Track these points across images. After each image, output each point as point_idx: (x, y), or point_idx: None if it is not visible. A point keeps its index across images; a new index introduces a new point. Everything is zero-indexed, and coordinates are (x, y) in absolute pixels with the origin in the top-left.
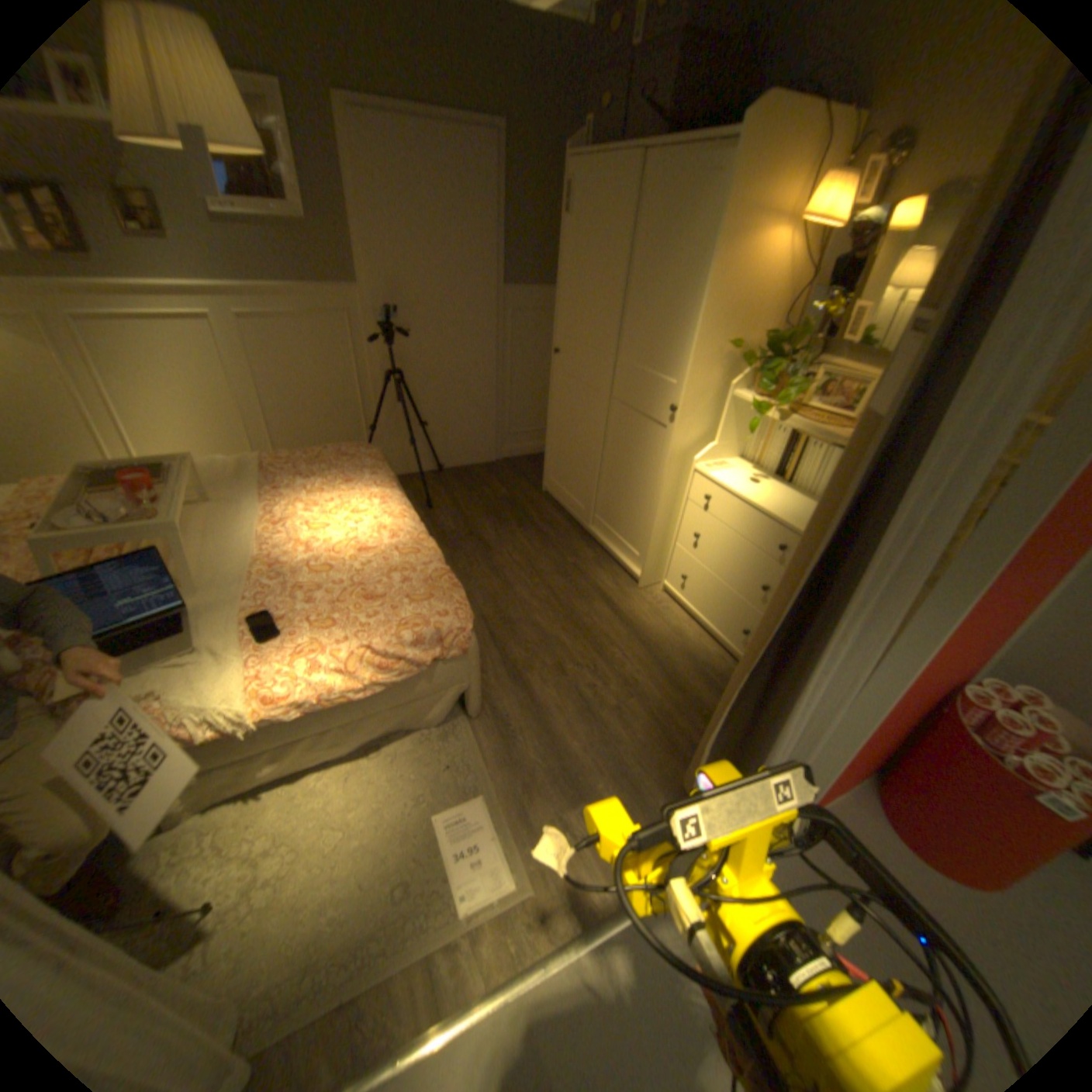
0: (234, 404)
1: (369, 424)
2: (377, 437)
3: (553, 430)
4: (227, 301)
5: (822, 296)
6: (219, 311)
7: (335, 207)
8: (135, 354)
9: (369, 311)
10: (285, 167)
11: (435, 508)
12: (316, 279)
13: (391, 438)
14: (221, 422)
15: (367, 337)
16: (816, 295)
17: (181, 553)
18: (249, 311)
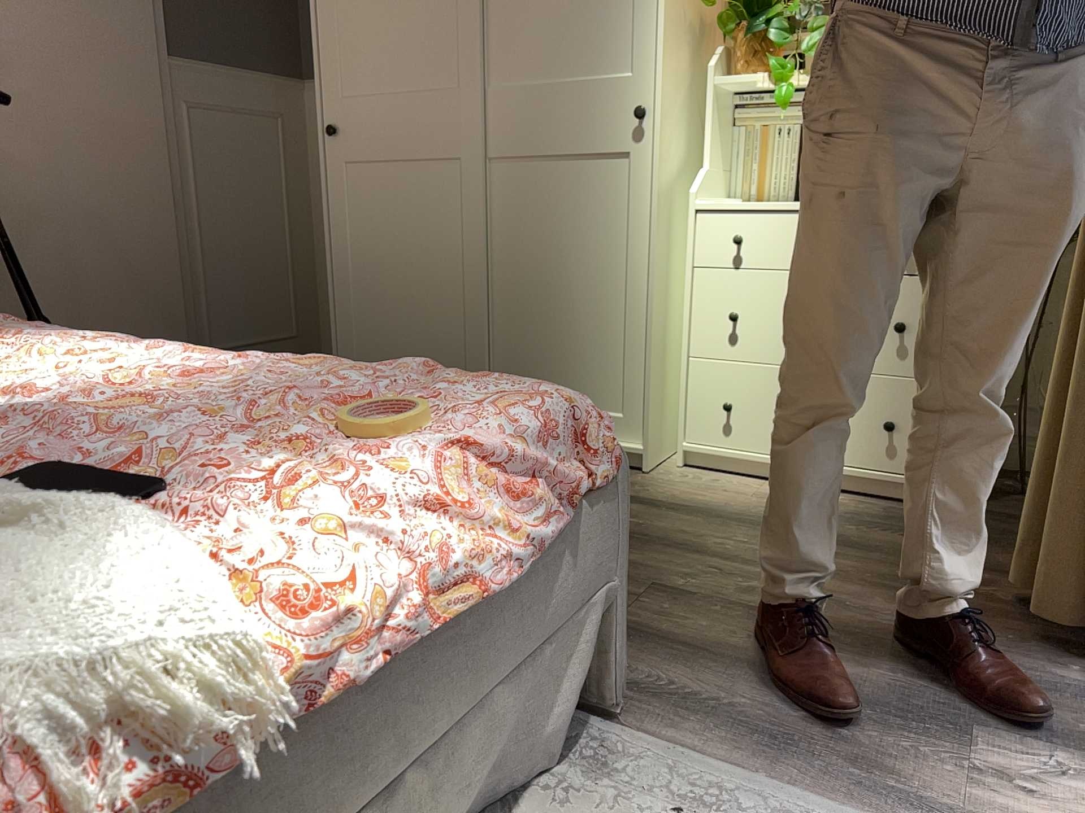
0: None
1: None
2: None
3: (346, 284)
4: None
5: None
6: None
7: None
8: None
9: None
10: None
11: None
12: None
13: None
14: None
15: None
16: None
17: None
18: None
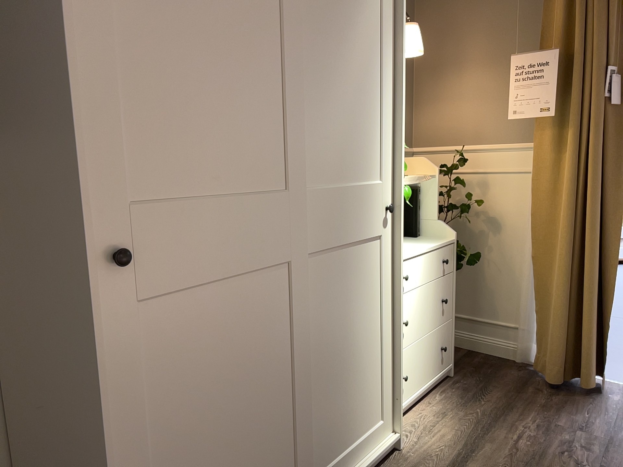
0: None
1: None
2: None
3: None
4: None
5: None
6: None
7: None
8: None
9: None
10: None
11: None
12: None
13: None
14: None
15: None
16: None
17: None
18: None
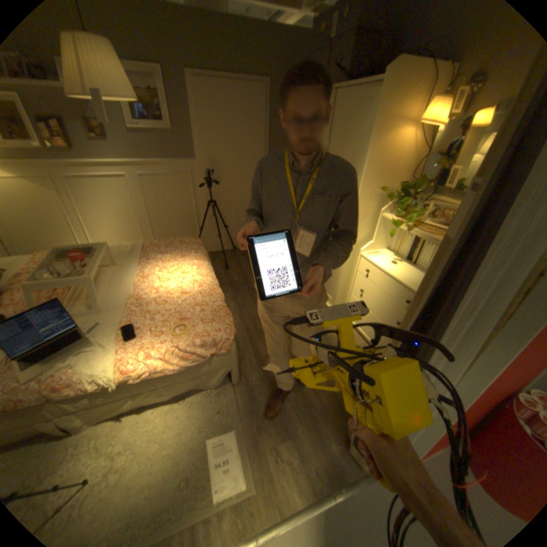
0: (135, 217)
1: (200, 226)
2: (203, 233)
3: None
4: (133, 168)
5: (433, 162)
6: (130, 173)
7: (185, 123)
8: (91, 194)
9: (201, 172)
10: (162, 105)
11: (229, 269)
12: (176, 157)
13: (210, 233)
14: (130, 225)
15: (200, 185)
16: (430, 162)
17: (93, 293)
18: (143, 173)
